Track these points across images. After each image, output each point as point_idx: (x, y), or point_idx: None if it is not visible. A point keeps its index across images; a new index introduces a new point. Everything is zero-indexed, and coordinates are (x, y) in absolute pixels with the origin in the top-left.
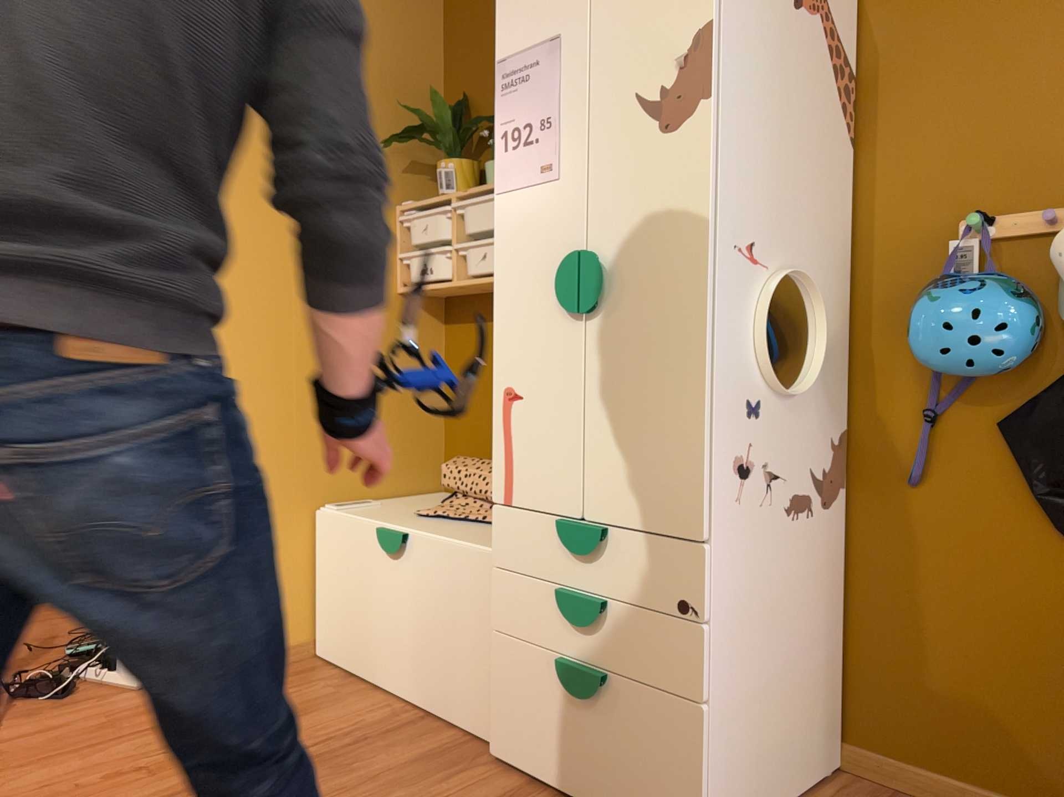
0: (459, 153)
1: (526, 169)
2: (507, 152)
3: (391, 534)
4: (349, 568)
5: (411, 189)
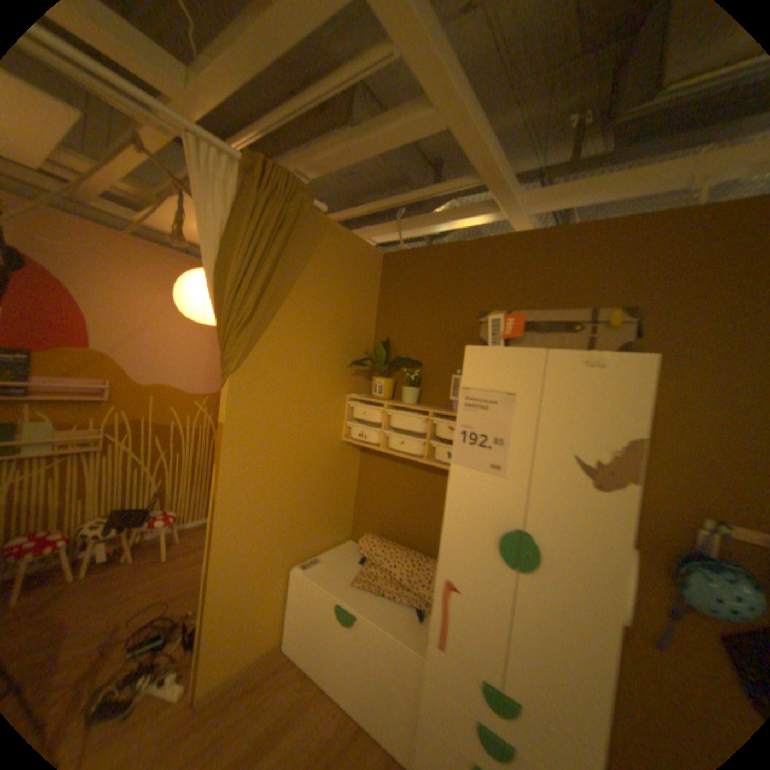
0: (386, 374)
1: (478, 461)
2: (463, 444)
3: (346, 615)
4: (312, 615)
5: (354, 384)
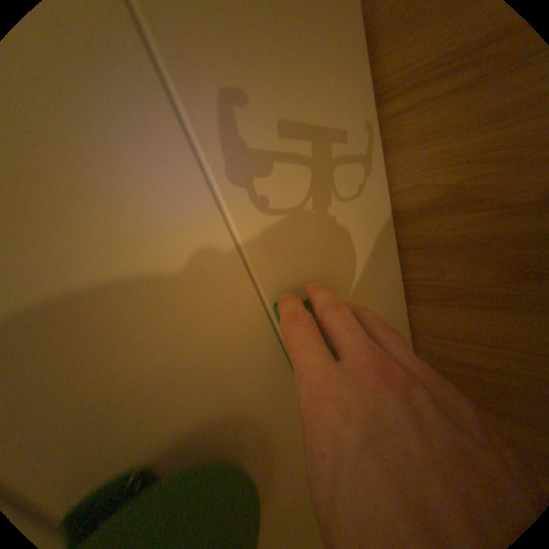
0: None
1: None
2: None
3: None
4: None
5: None
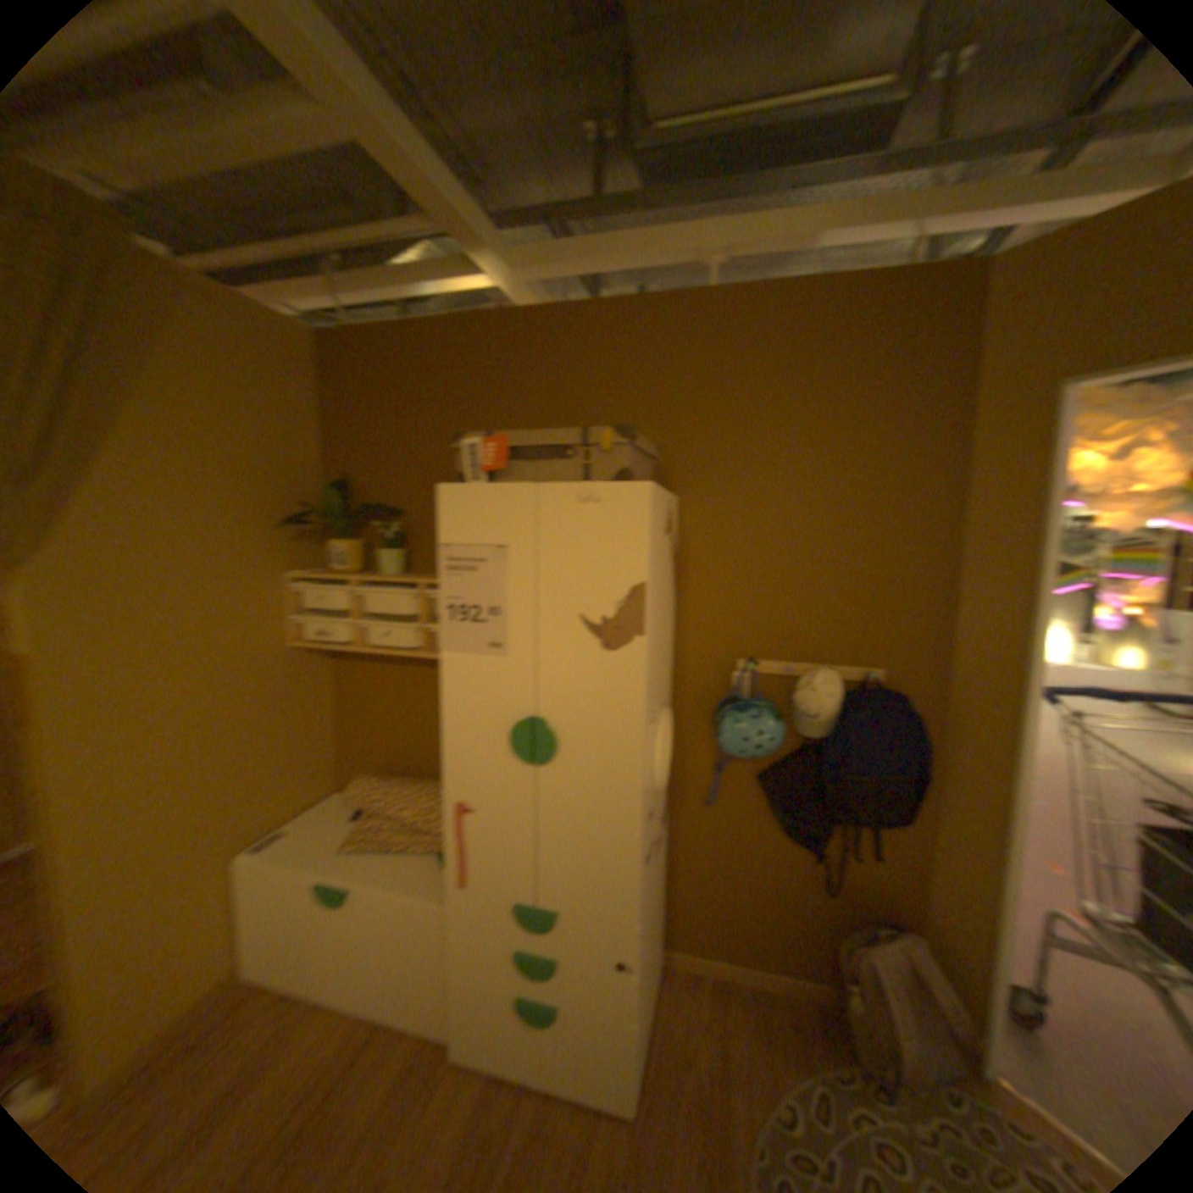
0: (344, 533)
1: (471, 641)
2: (450, 622)
3: (329, 895)
4: (277, 915)
5: (294, 555)
